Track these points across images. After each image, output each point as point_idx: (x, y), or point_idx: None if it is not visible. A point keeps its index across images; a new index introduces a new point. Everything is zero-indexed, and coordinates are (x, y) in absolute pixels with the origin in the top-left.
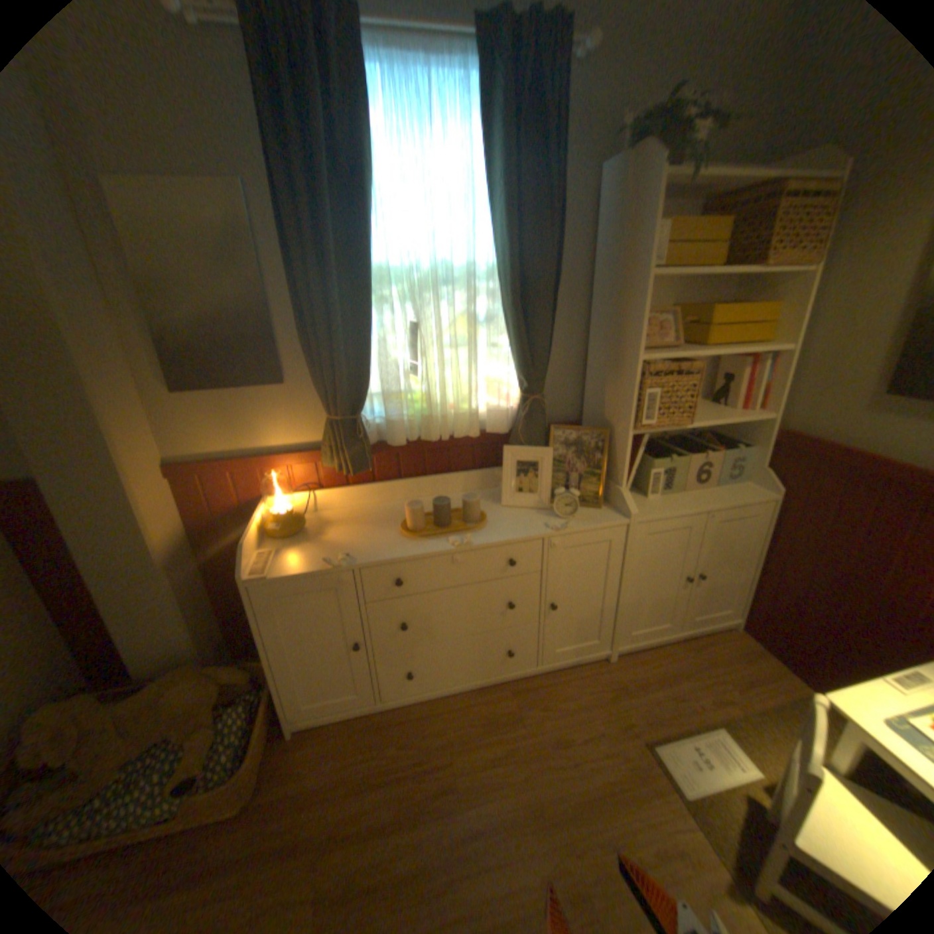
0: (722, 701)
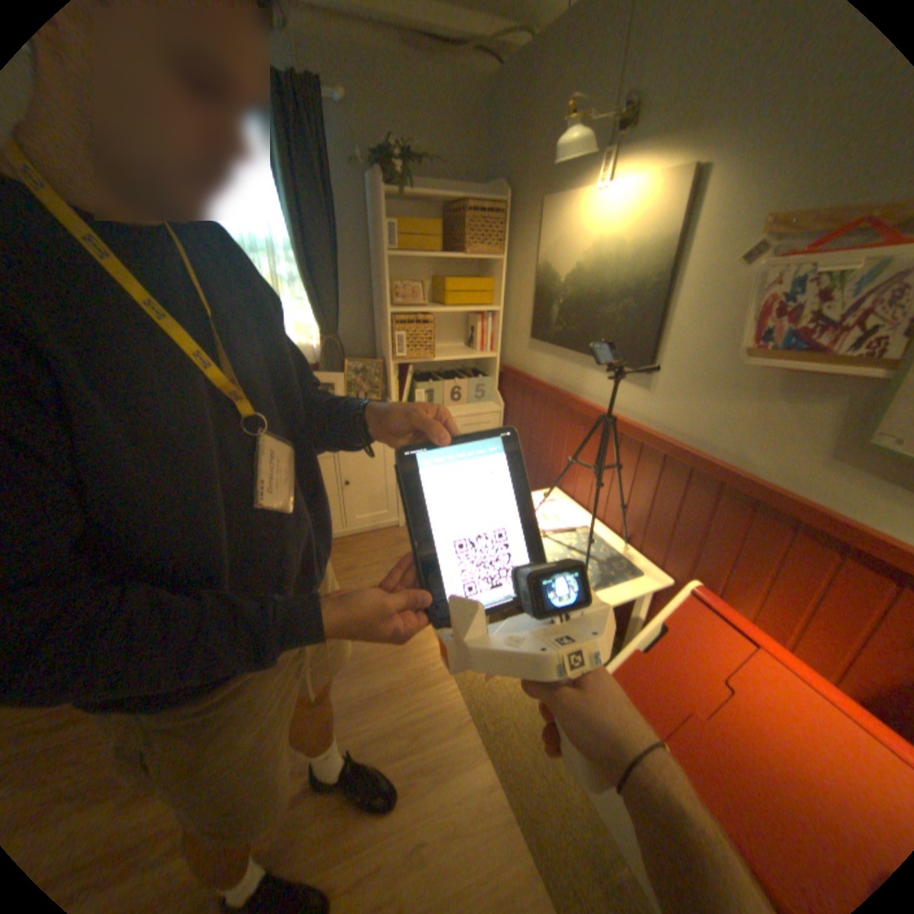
0: None
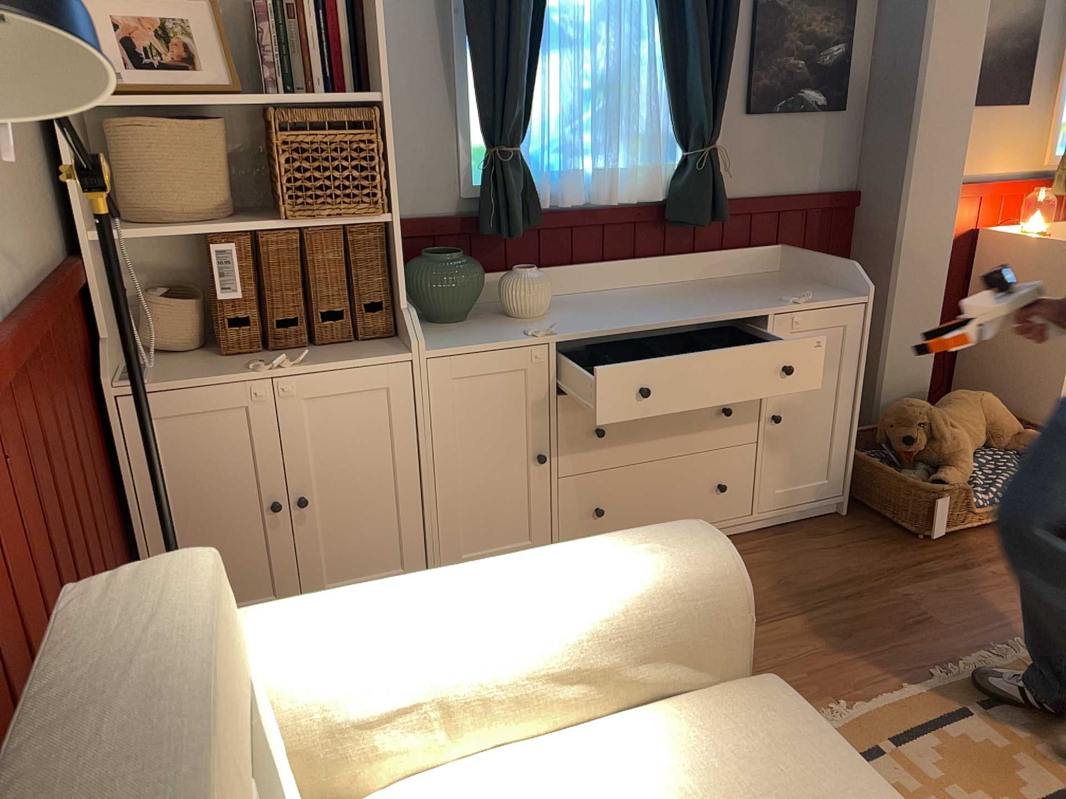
0: None
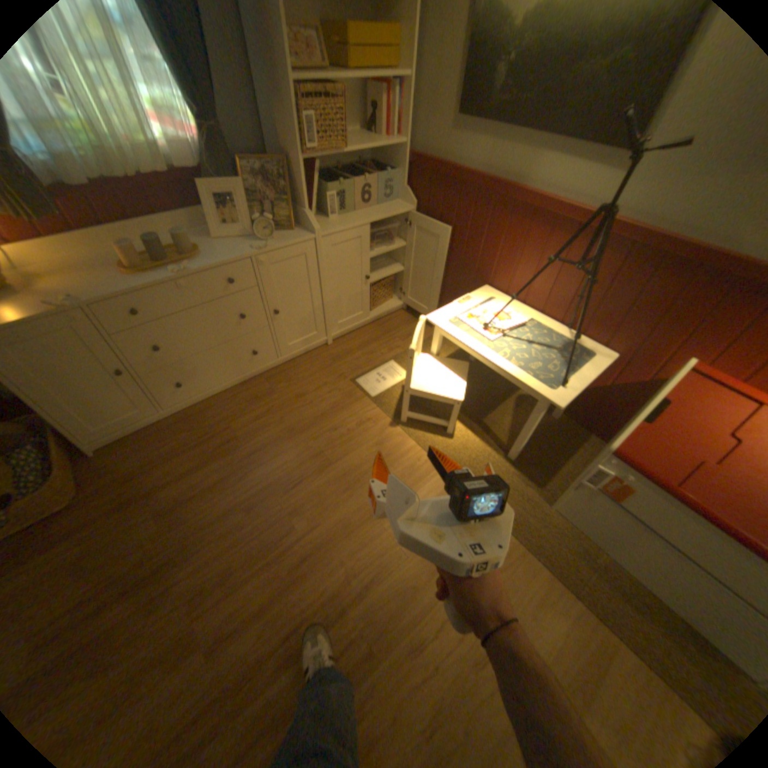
0: (392, 348)
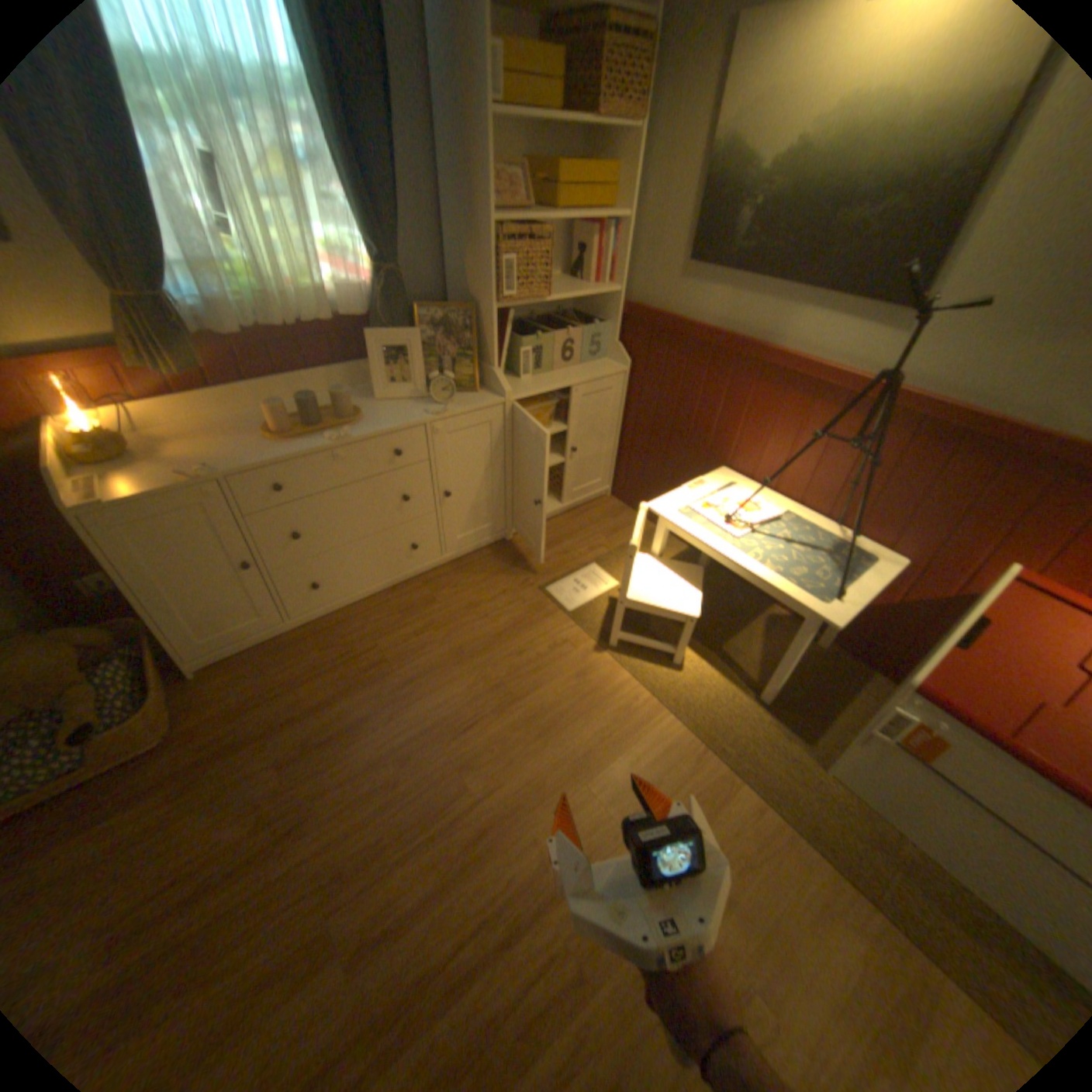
0: (592, 547)
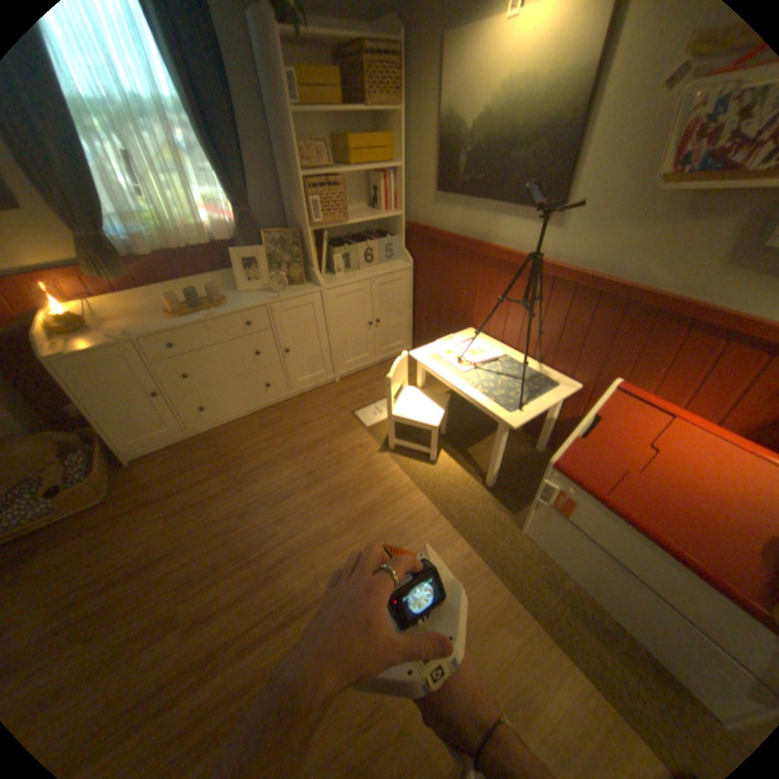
0: None
